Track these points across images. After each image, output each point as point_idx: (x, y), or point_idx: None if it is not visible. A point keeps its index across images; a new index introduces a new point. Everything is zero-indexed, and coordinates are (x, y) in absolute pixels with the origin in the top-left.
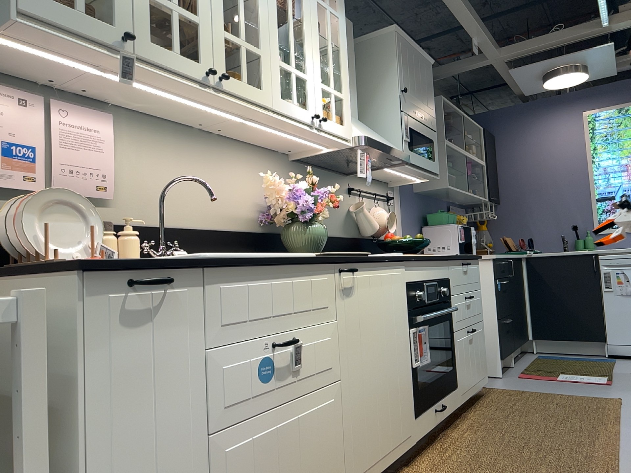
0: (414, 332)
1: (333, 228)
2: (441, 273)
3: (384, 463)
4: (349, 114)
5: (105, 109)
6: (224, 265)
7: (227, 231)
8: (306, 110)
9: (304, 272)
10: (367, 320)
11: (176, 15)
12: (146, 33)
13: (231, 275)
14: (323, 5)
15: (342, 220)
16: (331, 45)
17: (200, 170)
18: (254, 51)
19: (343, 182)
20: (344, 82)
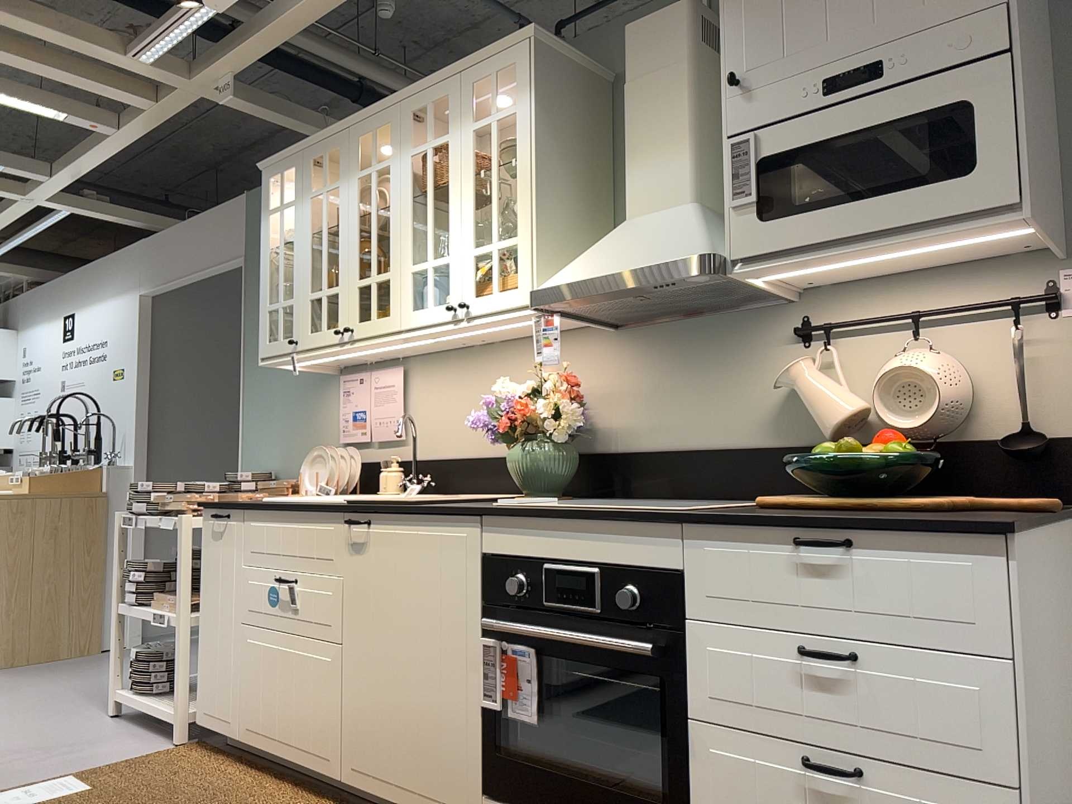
0: (490, 645)
1: (729, 430)
2: (629, 553)
3: (400, 796)
4: (525, 260)
5: (403, 361)
6: (250, 508)
7: (504, 457)
8: (445, 304)
9: (310, 518)
10: (385, 590)
11: (324, 297)
12: (307, 328)
13: (258, 515)
14: (482, 125)
15: (762, 410)
16: (495, 172)
17: (477, 389)
18: (382, 278)
19: (771, 320)
20: (519, 213)
